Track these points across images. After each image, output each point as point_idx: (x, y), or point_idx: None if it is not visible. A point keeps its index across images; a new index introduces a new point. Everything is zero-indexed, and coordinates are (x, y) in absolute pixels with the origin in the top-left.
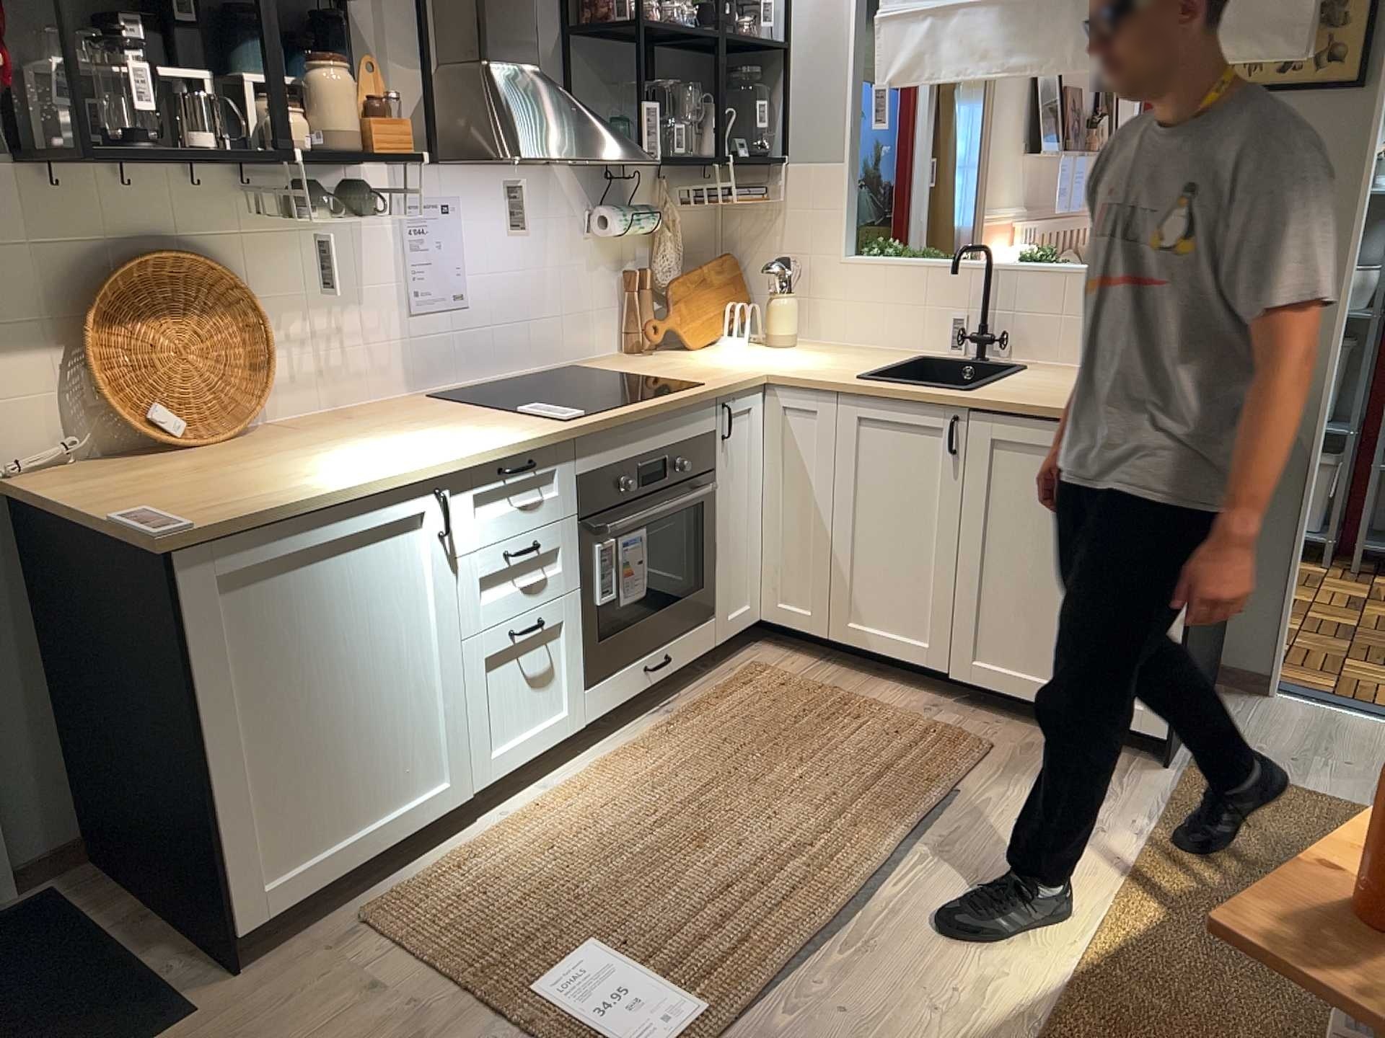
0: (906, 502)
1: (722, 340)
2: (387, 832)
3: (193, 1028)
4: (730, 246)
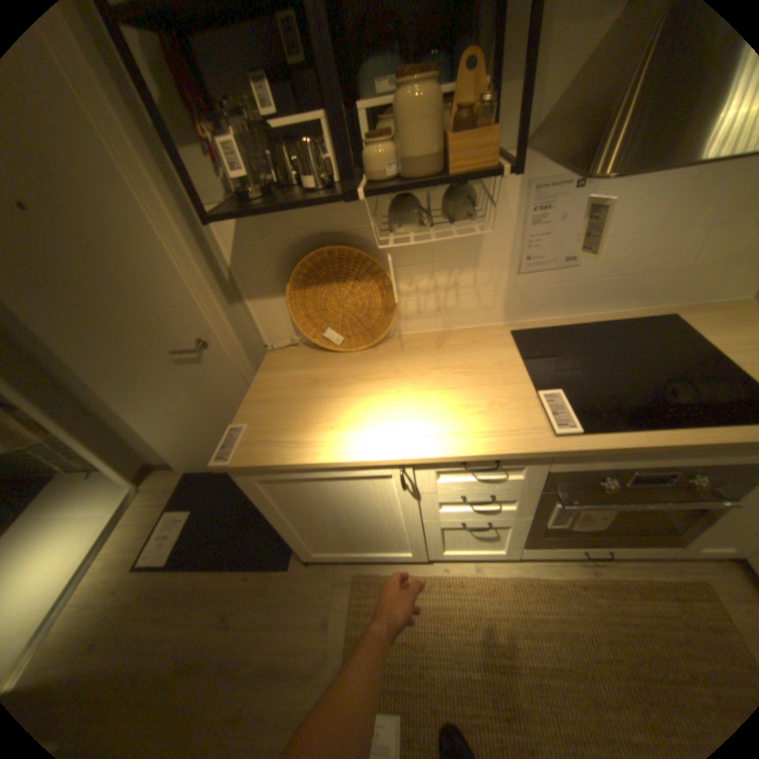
0: None
1: None
2: (373, 557)
3: (280, 577)
4: None
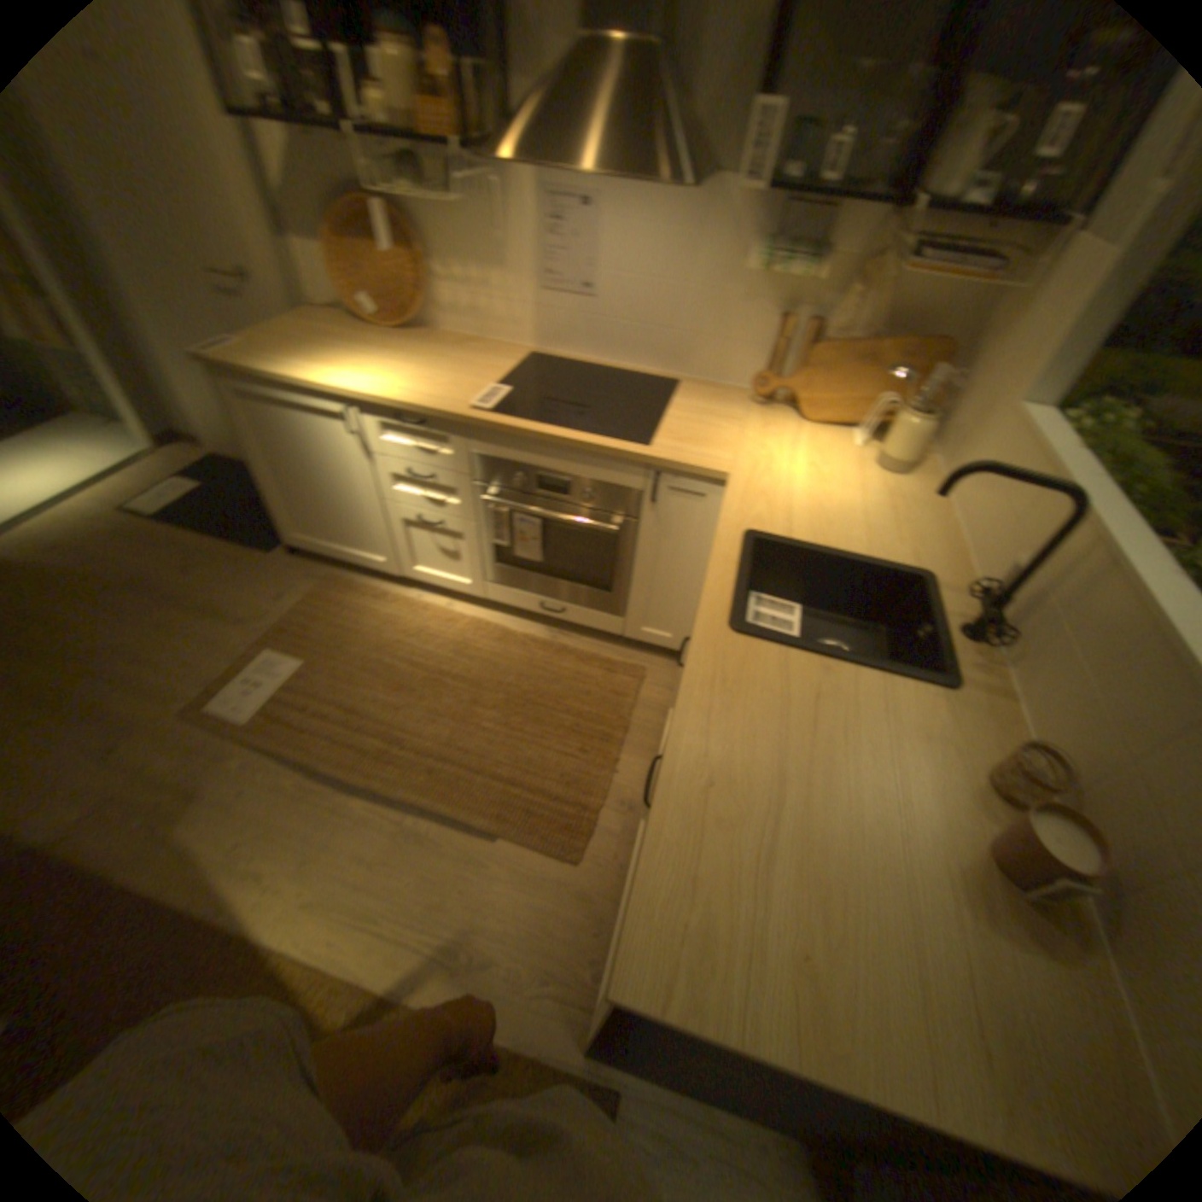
0: None
1: (850, 429)
2: (345, 556)
3: (254, 558)
4: (981, 332)
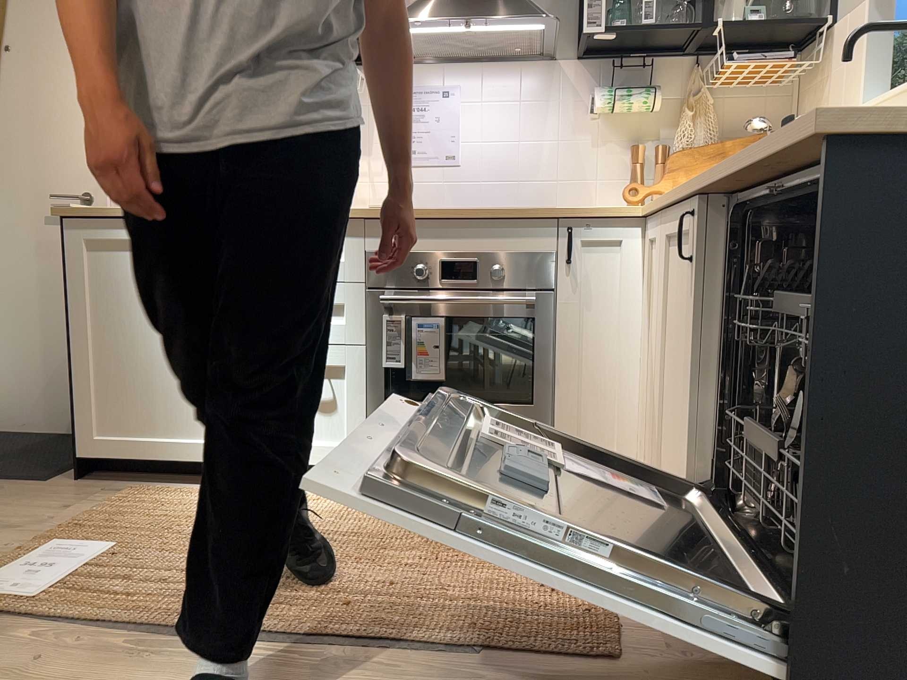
0: (685, 338)
1: None
2: (174, 449)
3: (31, 485)
4: None
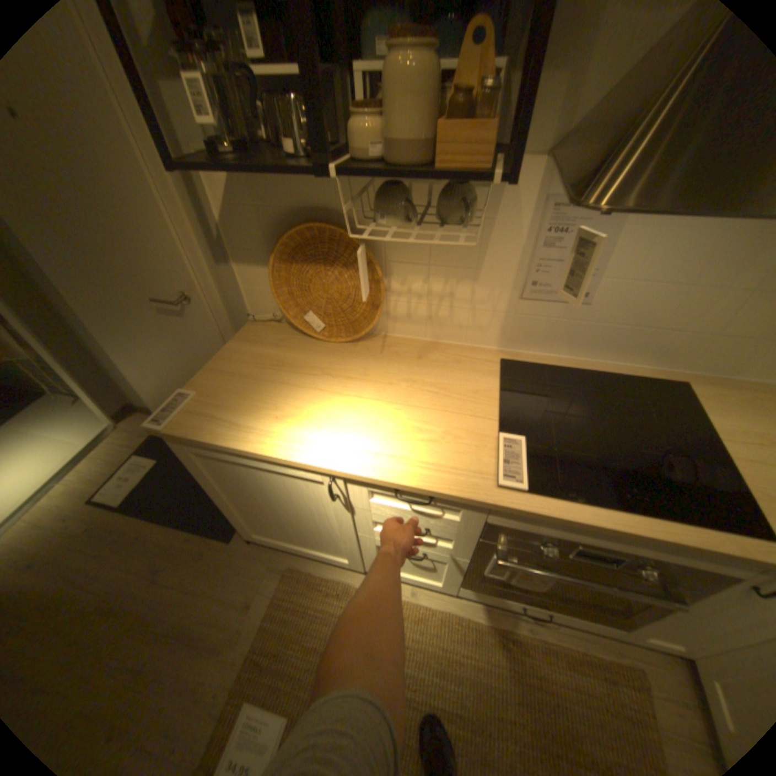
0: None
1: None
2: (310, 554)
3: (219, 549)
4: None
